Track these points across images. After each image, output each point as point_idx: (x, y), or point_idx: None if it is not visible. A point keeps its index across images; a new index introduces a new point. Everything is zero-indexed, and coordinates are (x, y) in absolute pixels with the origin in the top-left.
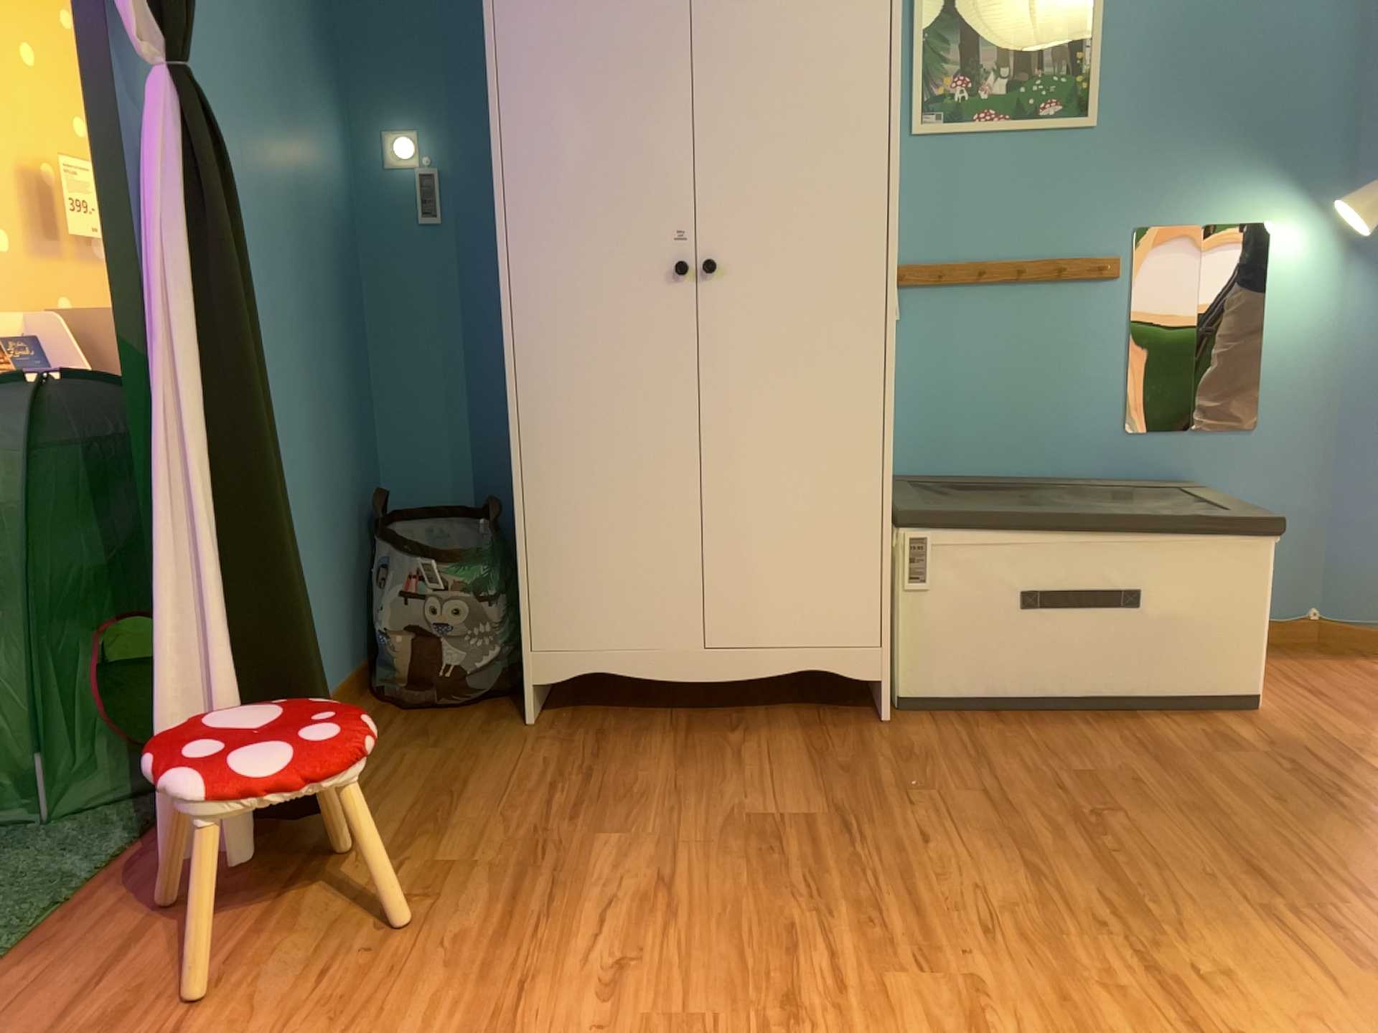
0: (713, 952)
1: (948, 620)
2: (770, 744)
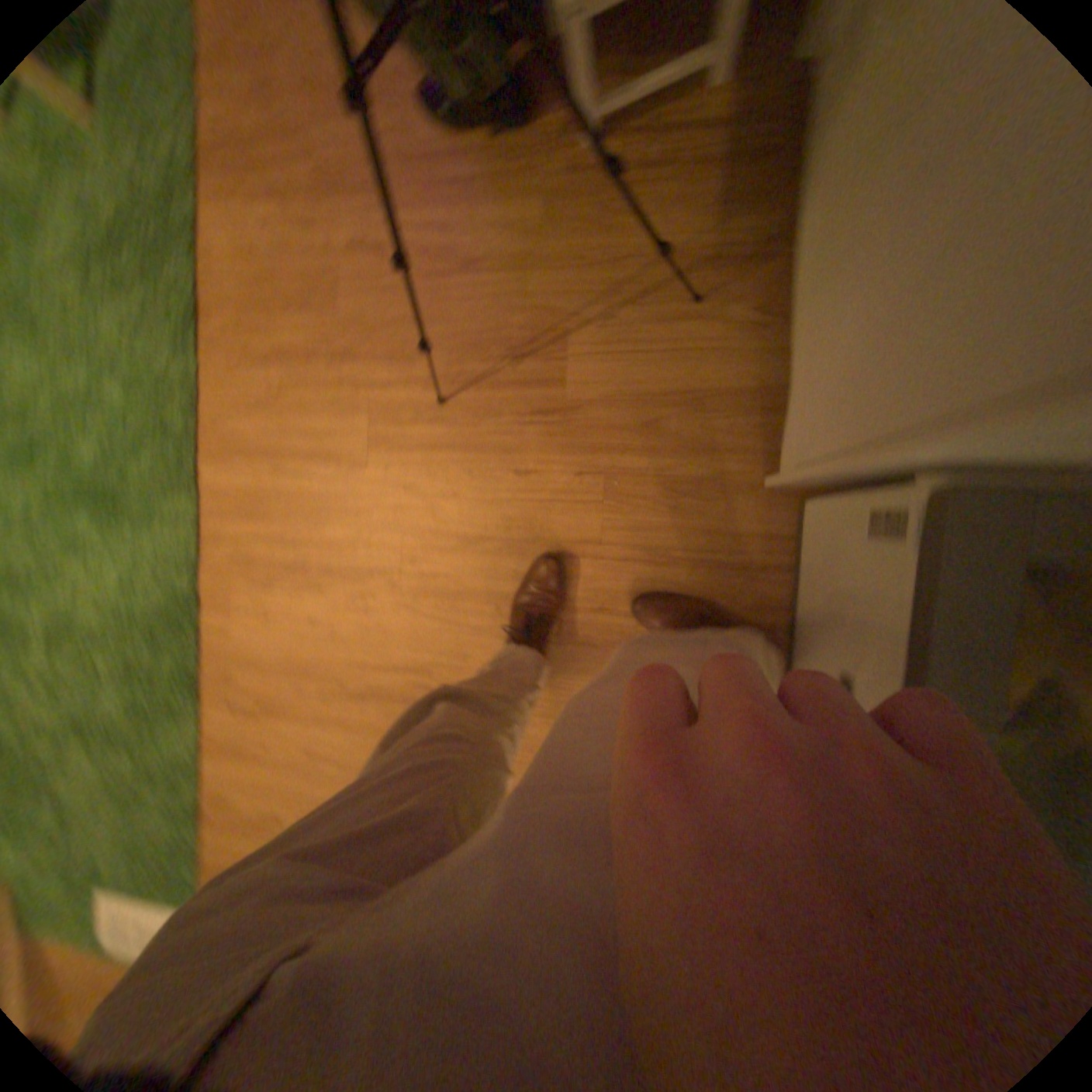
0: (393, 317)
1: (838, 573)
2: (720, 357)
